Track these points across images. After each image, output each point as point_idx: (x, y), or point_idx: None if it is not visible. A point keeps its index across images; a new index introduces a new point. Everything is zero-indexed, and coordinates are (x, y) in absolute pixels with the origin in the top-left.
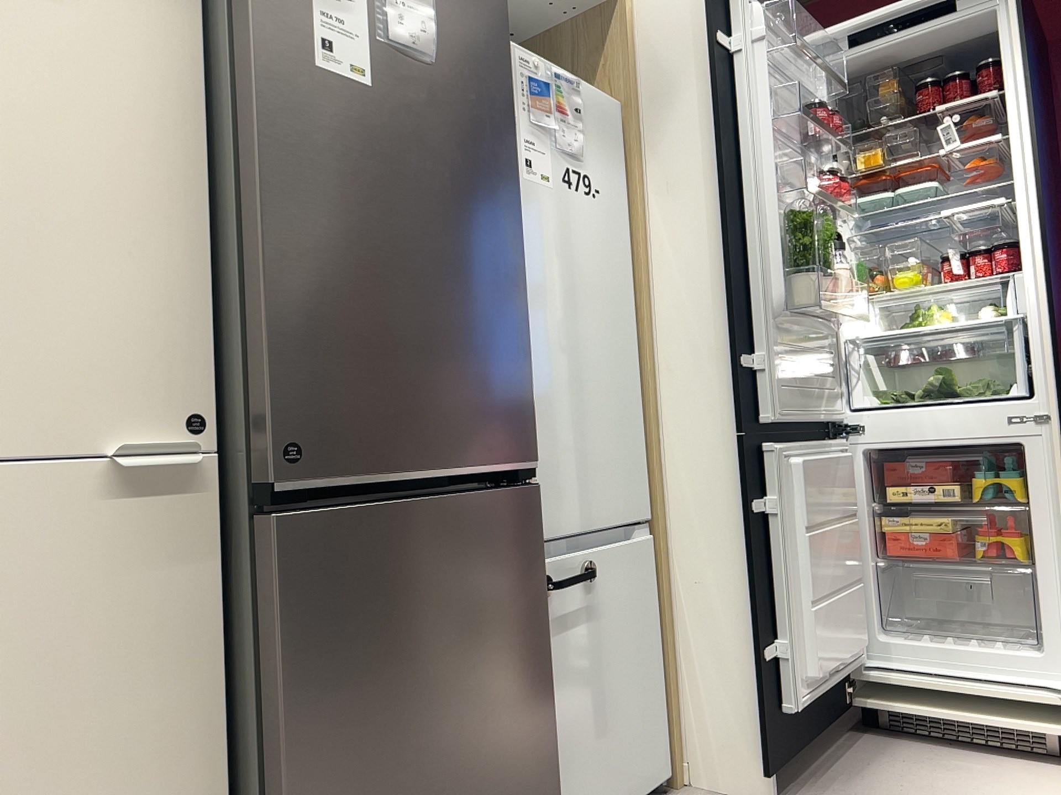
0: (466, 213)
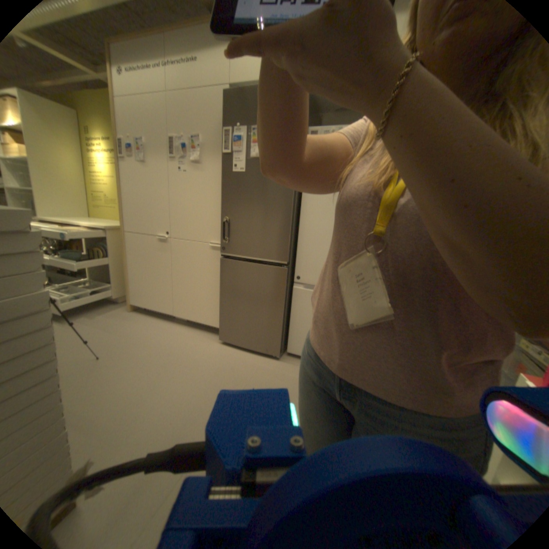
0: (269, 197)
